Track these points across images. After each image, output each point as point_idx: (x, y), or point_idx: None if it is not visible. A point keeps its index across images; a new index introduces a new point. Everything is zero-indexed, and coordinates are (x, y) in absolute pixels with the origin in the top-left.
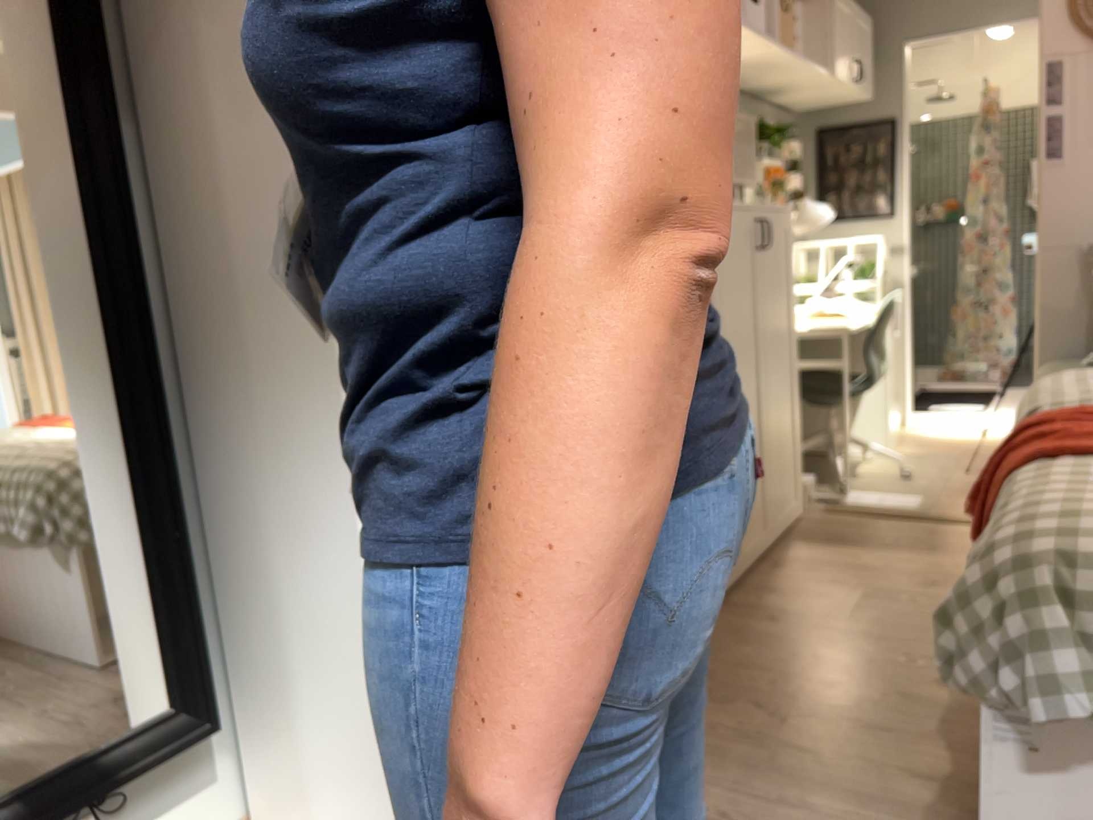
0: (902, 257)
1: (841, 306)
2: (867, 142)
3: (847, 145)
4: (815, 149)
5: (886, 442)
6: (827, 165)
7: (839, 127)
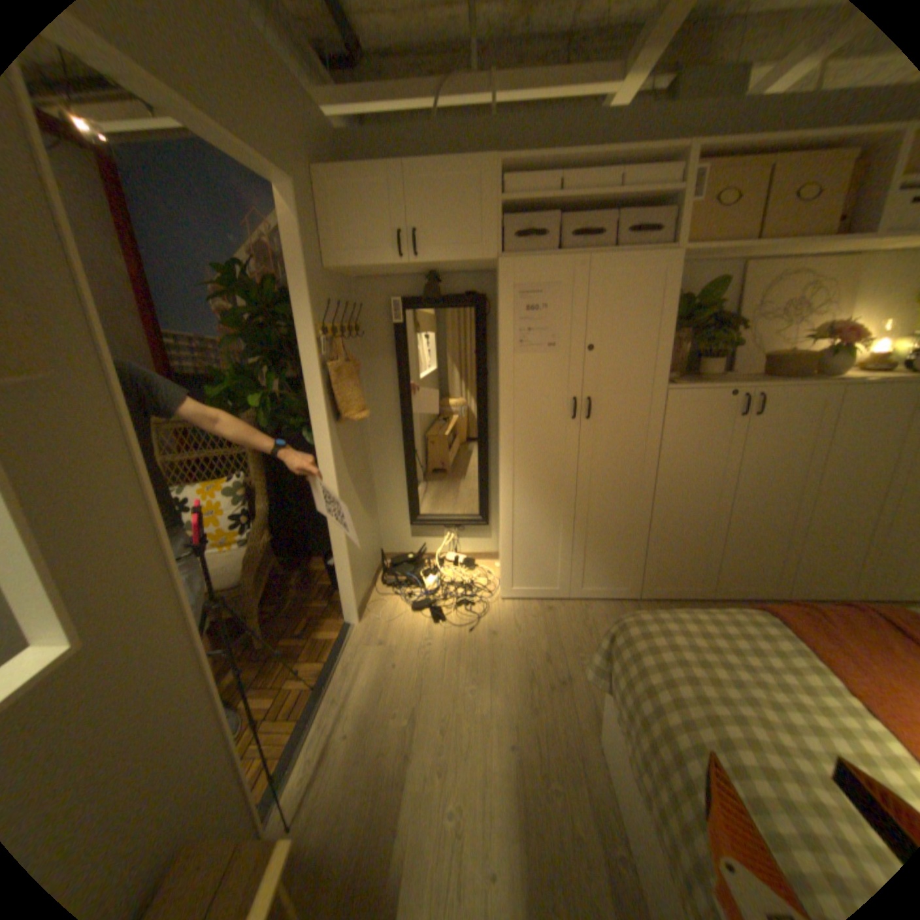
0: None
1: None
2: None
3: None
4: None
5: None
6: None
7: None
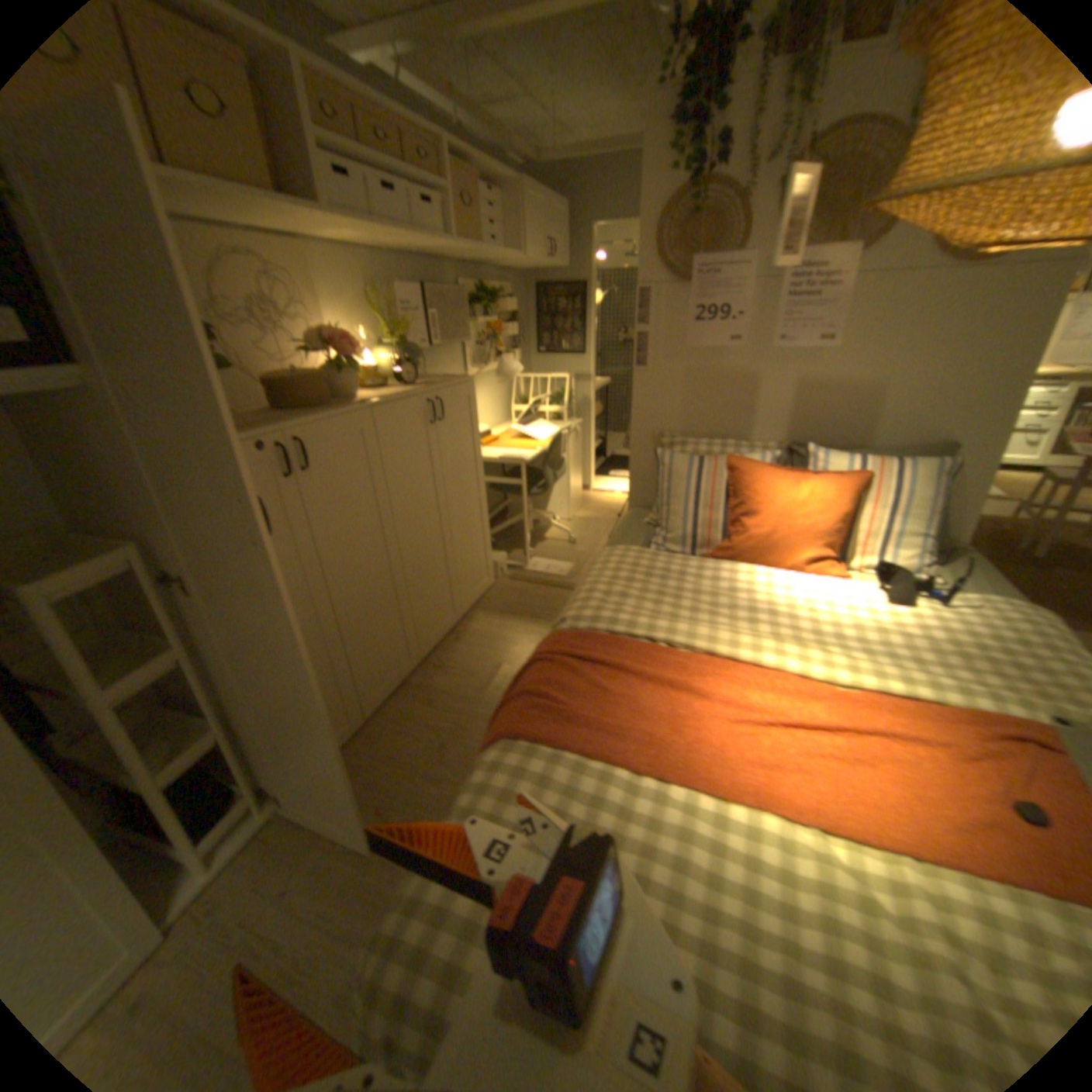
0: (592, 385)
1: (535, 433)
2: (572, 299)
3: (559, 300)
4: (539, 300)
5: (570, 513)
6: (546, 314)
7: (554, 286)
